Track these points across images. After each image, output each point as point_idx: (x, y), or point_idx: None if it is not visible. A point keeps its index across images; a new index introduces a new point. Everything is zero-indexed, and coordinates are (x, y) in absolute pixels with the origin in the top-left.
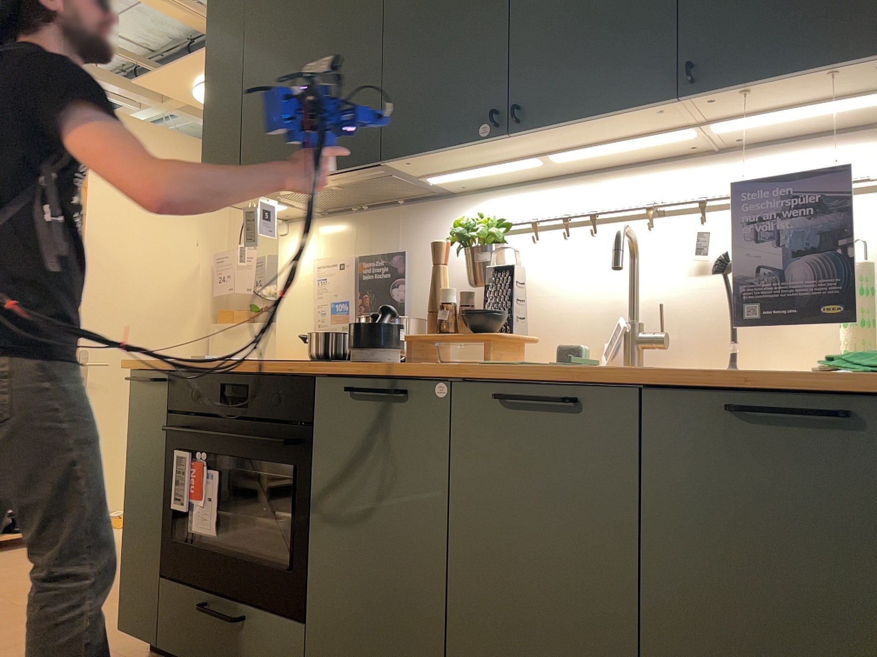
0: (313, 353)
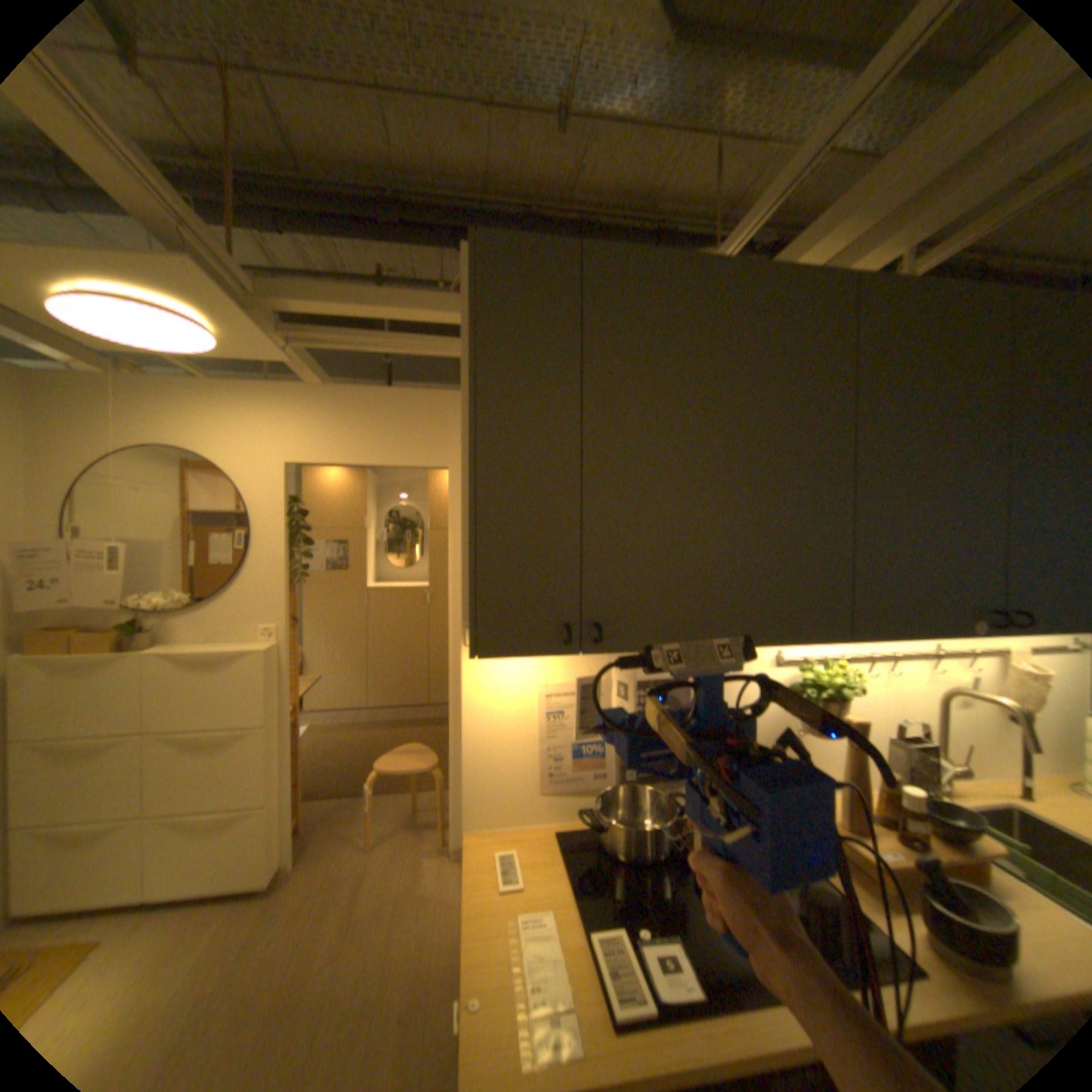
0: (641, 854)
